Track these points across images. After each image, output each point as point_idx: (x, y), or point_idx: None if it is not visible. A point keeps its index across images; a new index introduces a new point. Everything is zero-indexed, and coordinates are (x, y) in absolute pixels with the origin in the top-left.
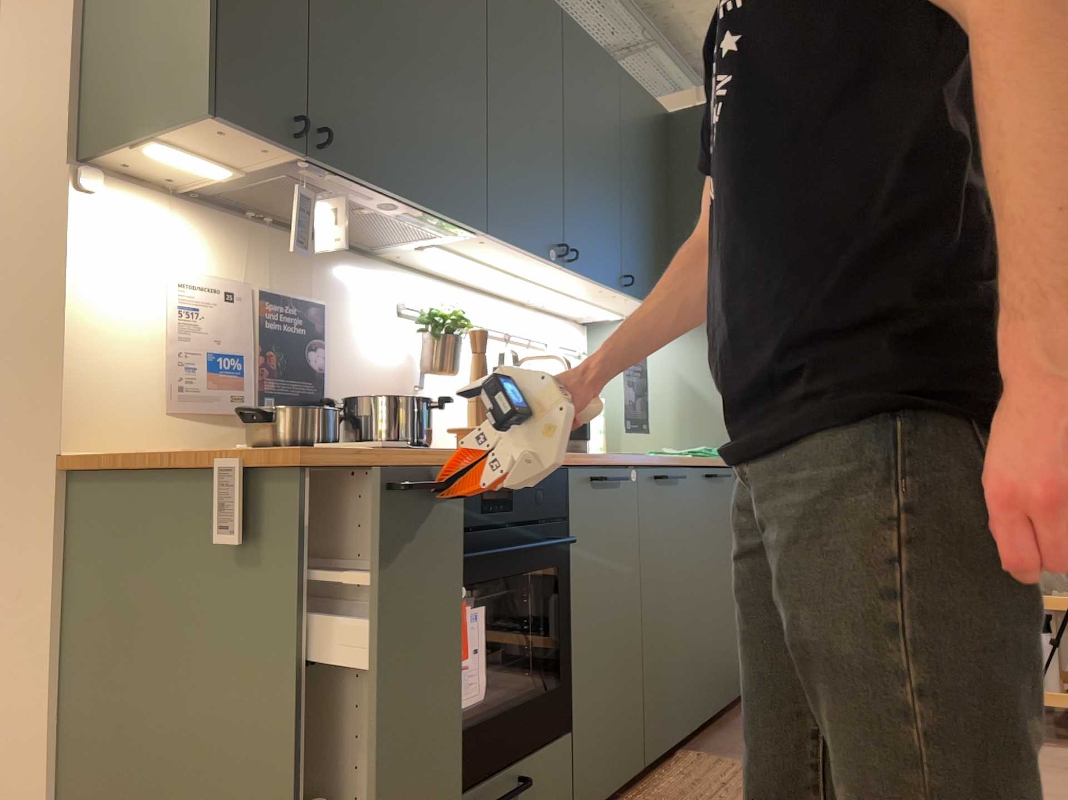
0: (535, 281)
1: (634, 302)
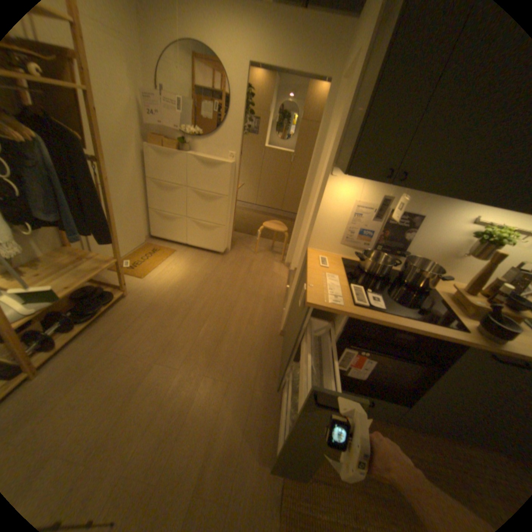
0: None
1: None
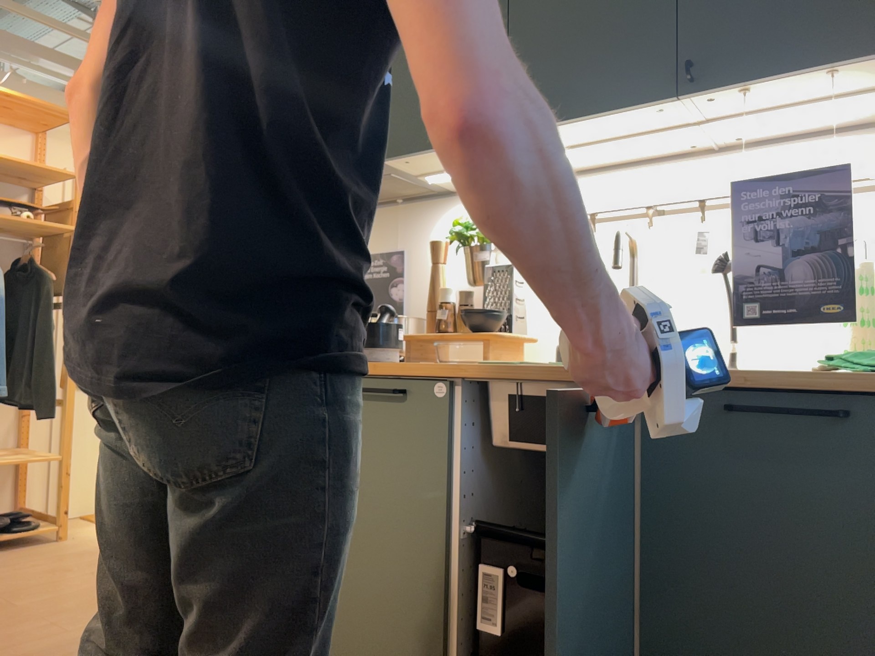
0: (577, 146)
1: (783, 84)
